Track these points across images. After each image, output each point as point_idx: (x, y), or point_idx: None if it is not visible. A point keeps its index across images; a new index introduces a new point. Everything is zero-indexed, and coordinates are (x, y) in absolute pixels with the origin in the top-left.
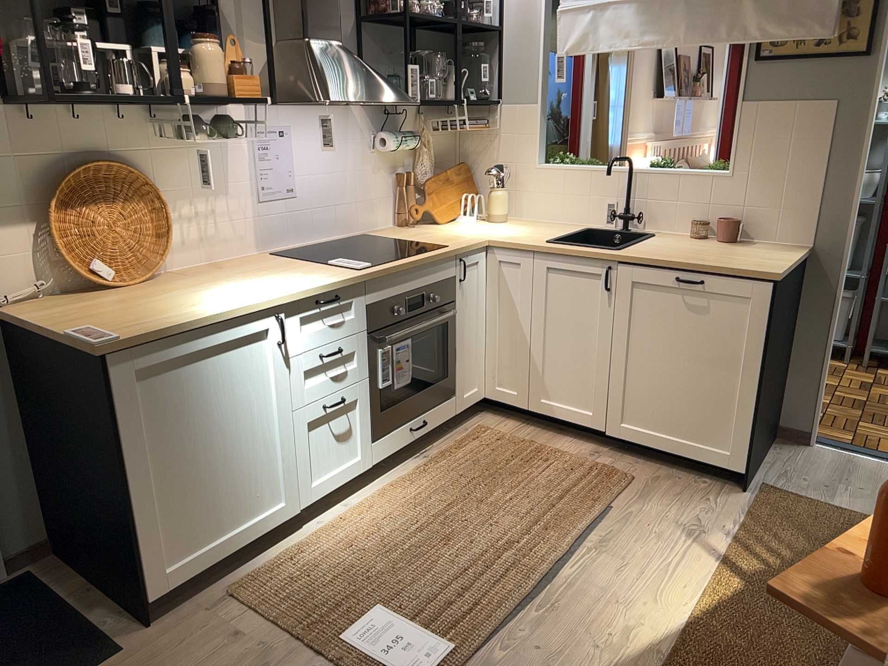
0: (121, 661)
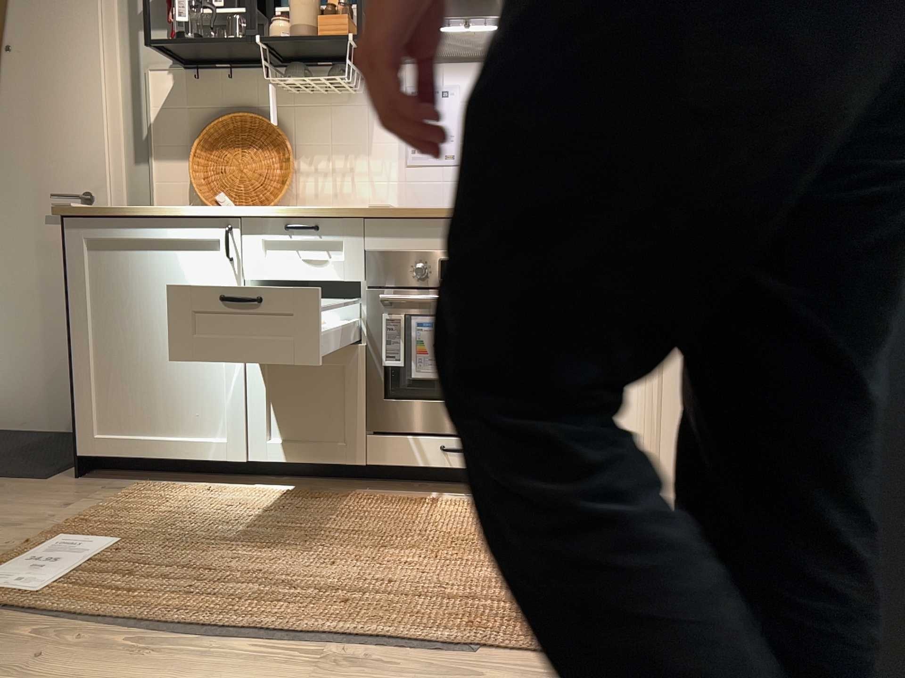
0: (31, 483)
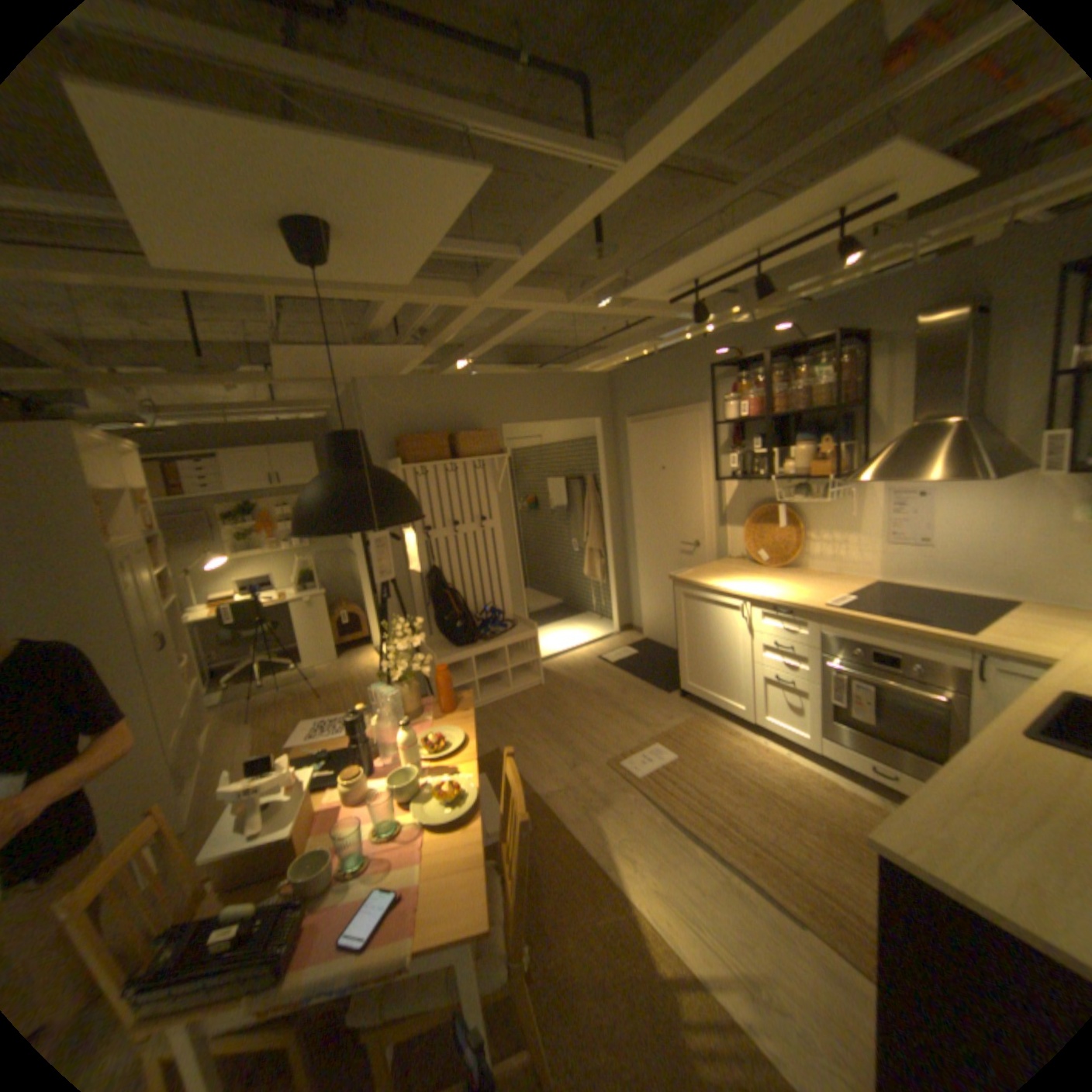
0: (662, 694)
